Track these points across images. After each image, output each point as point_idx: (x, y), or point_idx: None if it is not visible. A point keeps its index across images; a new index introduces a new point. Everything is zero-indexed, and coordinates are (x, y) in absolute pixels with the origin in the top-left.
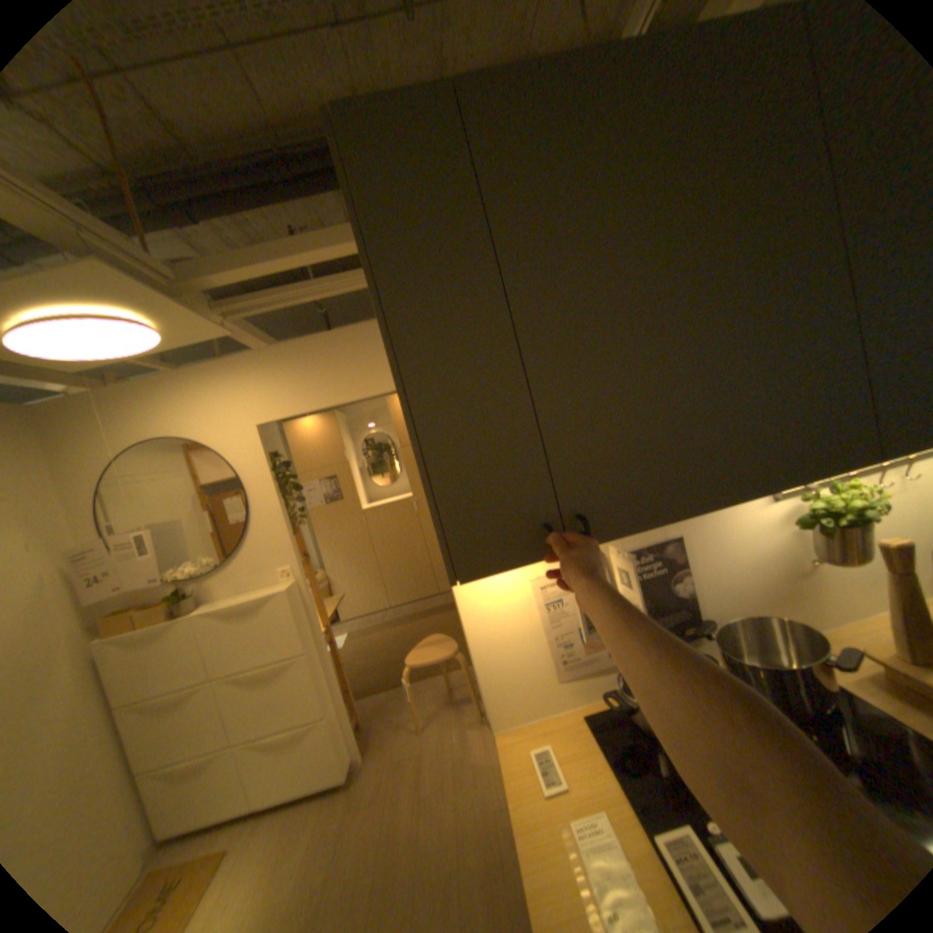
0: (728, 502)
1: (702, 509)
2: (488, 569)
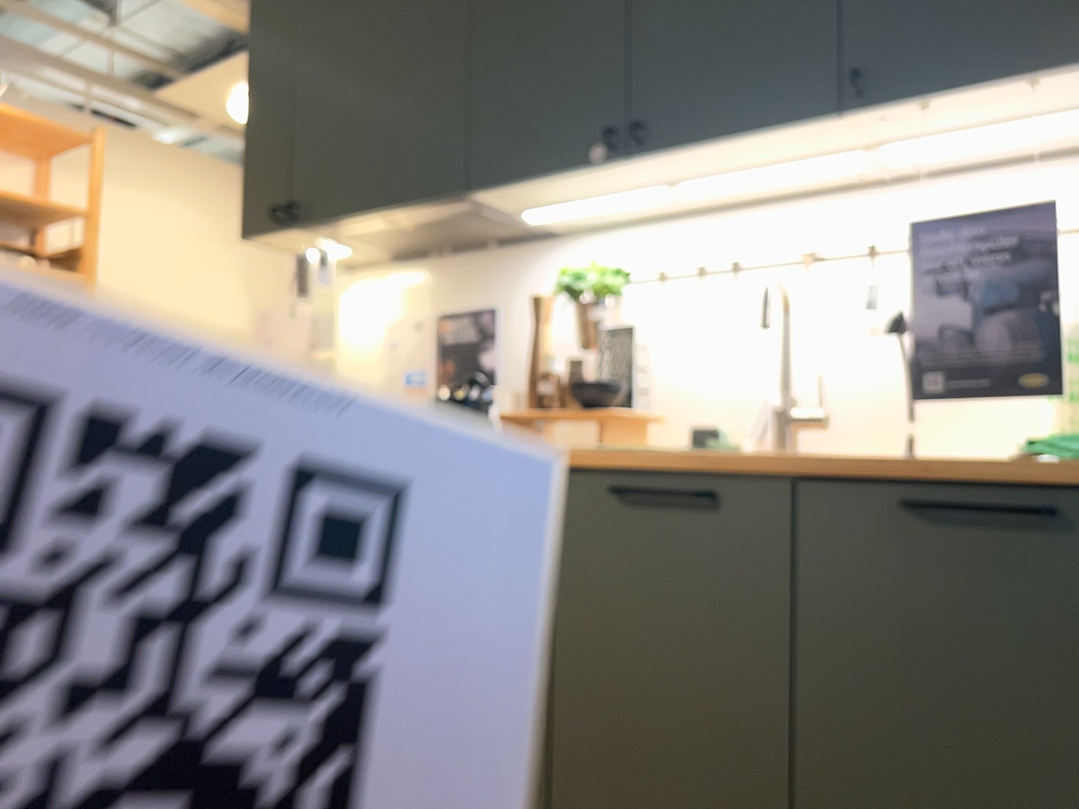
0: (380, 214)
1: (366, 218)
2: (257, 235)
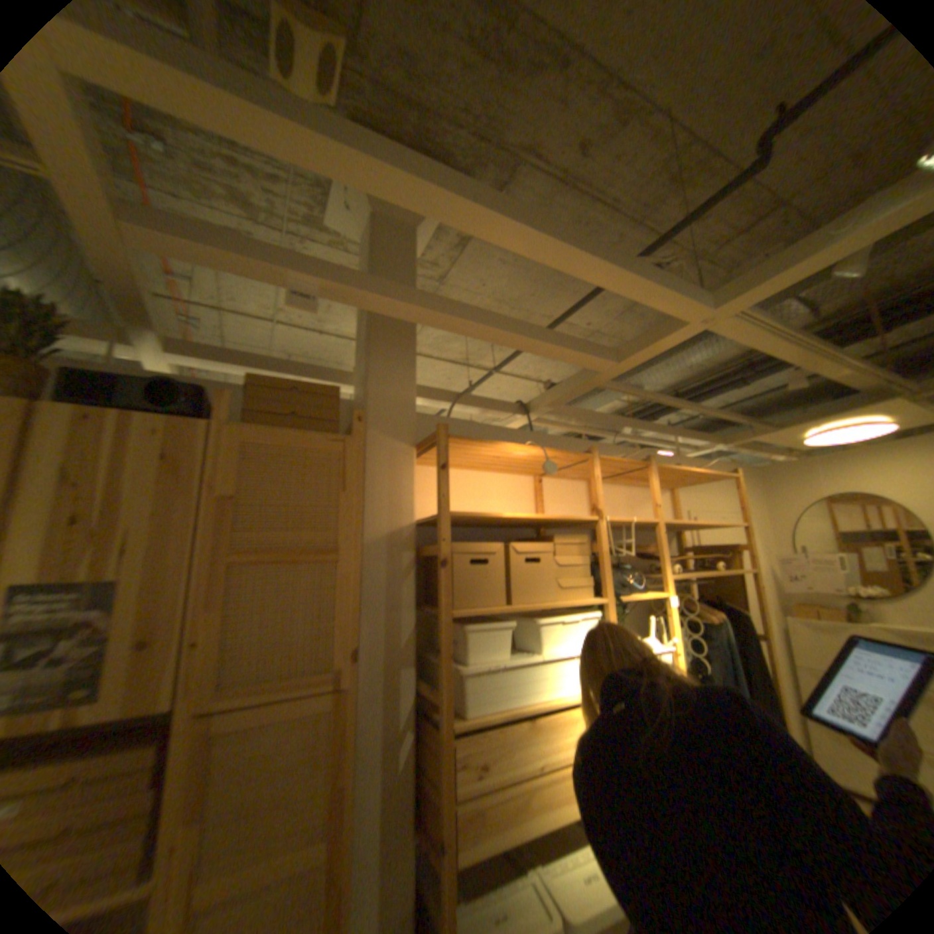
0: None
1: None
2: None
